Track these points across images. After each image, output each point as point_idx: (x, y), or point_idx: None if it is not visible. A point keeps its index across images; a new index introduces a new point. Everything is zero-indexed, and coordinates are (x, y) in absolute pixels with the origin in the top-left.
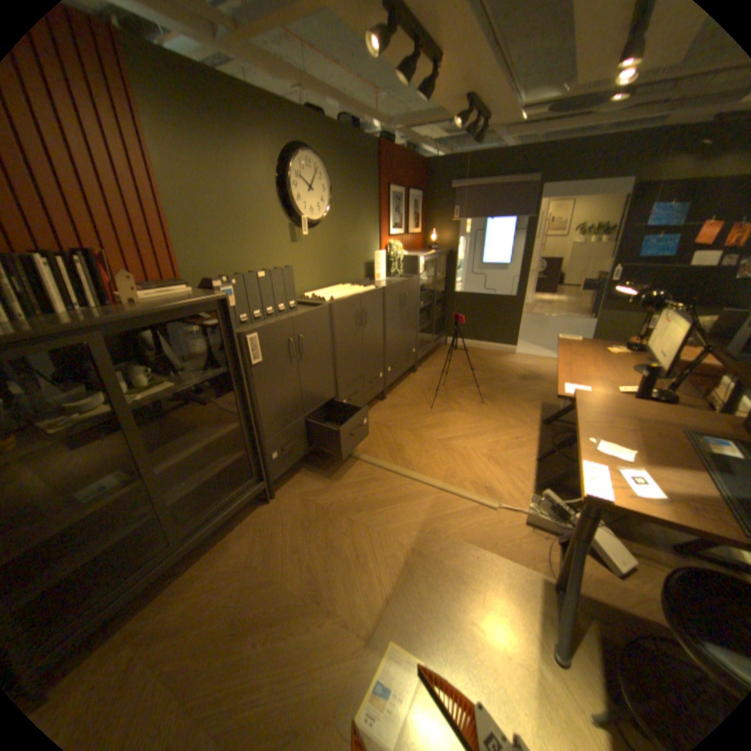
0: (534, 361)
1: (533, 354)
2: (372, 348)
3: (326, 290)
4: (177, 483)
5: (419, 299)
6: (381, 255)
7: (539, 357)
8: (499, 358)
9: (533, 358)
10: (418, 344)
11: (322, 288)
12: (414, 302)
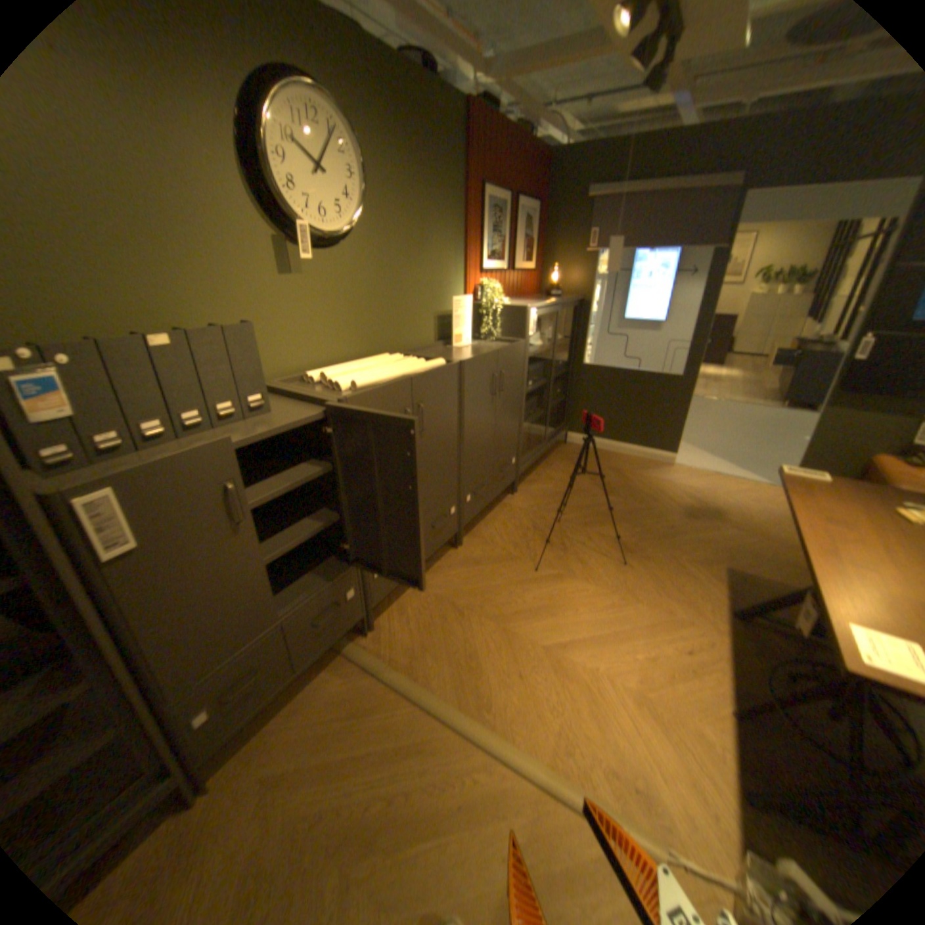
0: (705, 480)
1: (702, 468)
2: (436, 469)
3: (350, 366)
4: None
5: (526, 378)
6: (464, 302)
7: (713, 473)
8: (648, 472)
9: (702, 475)
10: (521, 449)
11: (350, 359)
12: (516, 384)
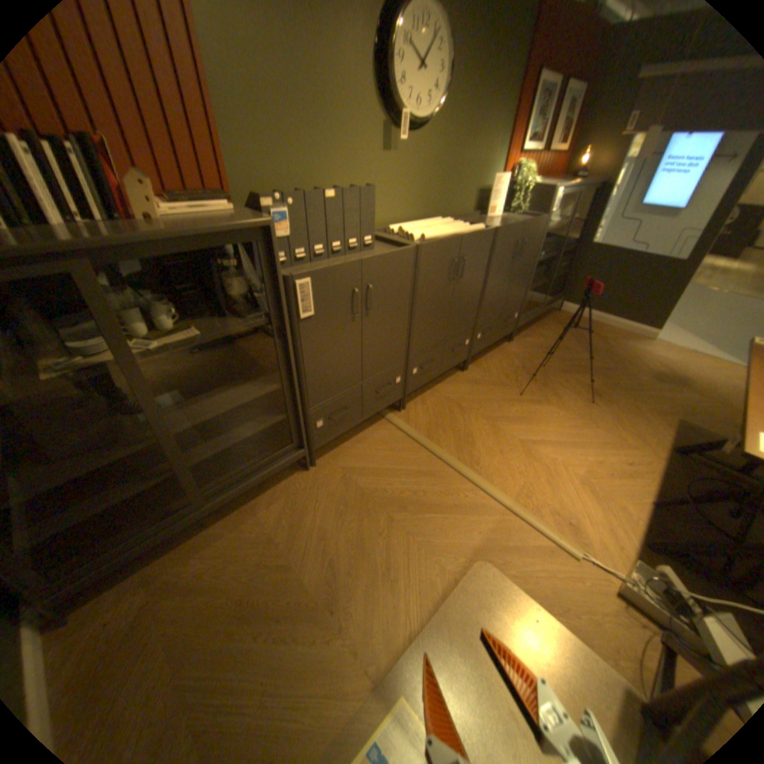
0: (681, 356)
1: (682, 345)
2: (463, 309)
3: (418, 225)
4: (207, 439)
5: (541, 248)
6: (503, 180)
7: (691, 351)
8: (629, 342)
9: (681, 351)
10: (524, 307)
11: (414, 220)
12: (533, 252)
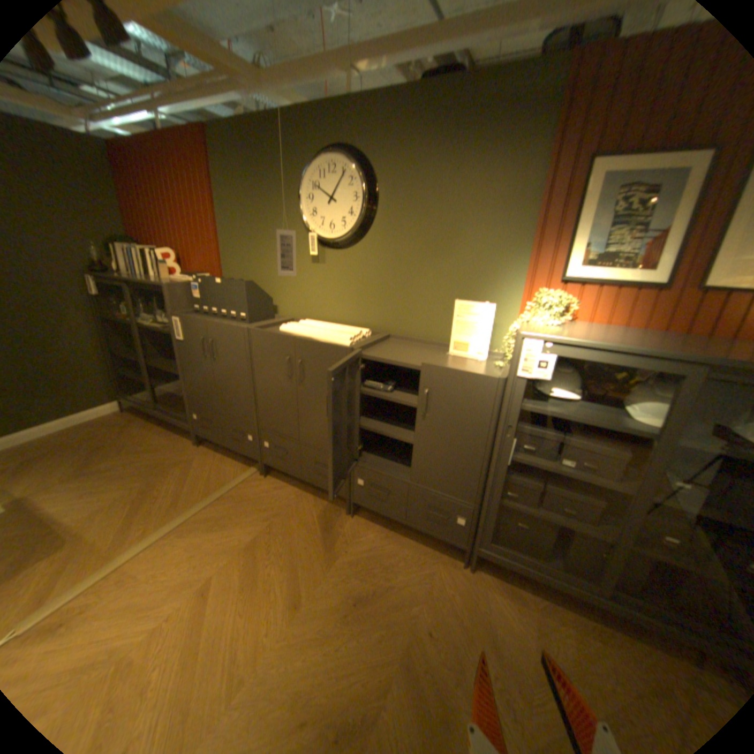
0: None
1: None
2: (318, 421)
3: (317, 324)
4: (170, 383)
5: (512, 436)
6: (476, 309)
7: None
8: None
9: None
10: (492, 527)
11: (350, 325)
12: (471, 426)
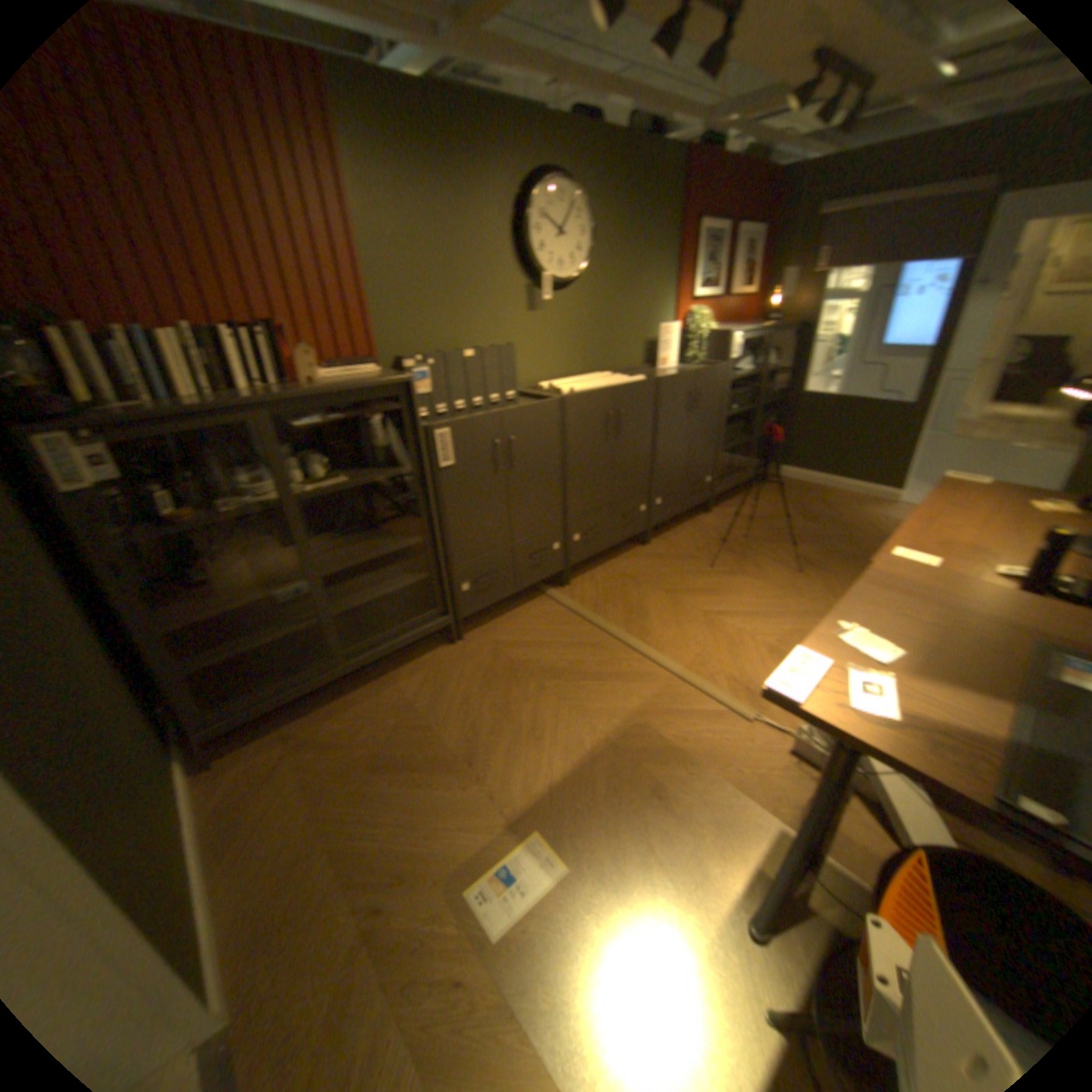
0: None
1: None
2: (628, 467)
3: (569, 380)
4: (347, 595)
5: (727, 400)
6: (670, 329)
7: None
8: (863, 507)
9: None
10: (718, 470)
11: (568, 377)
12: (714, 404)
